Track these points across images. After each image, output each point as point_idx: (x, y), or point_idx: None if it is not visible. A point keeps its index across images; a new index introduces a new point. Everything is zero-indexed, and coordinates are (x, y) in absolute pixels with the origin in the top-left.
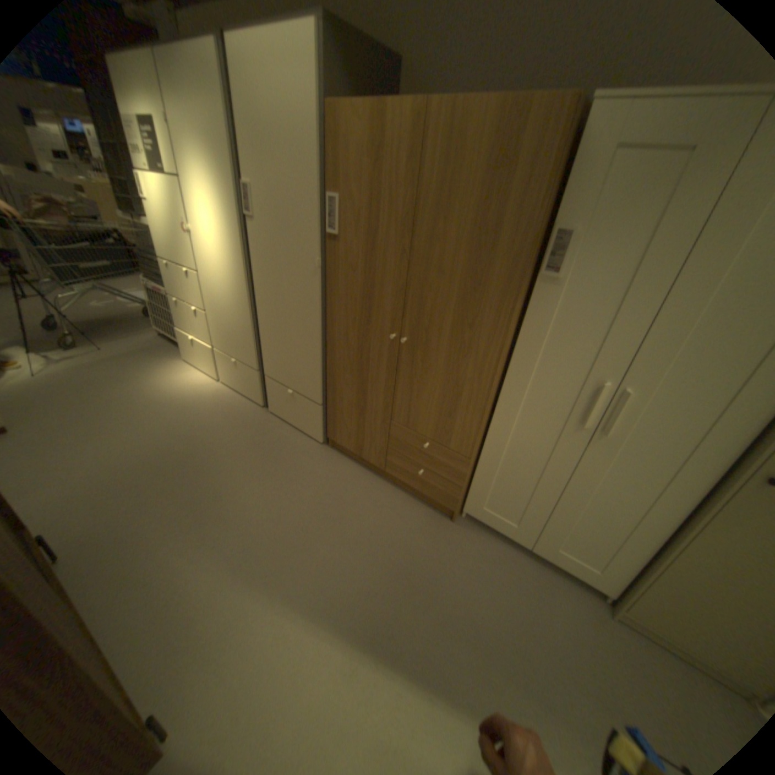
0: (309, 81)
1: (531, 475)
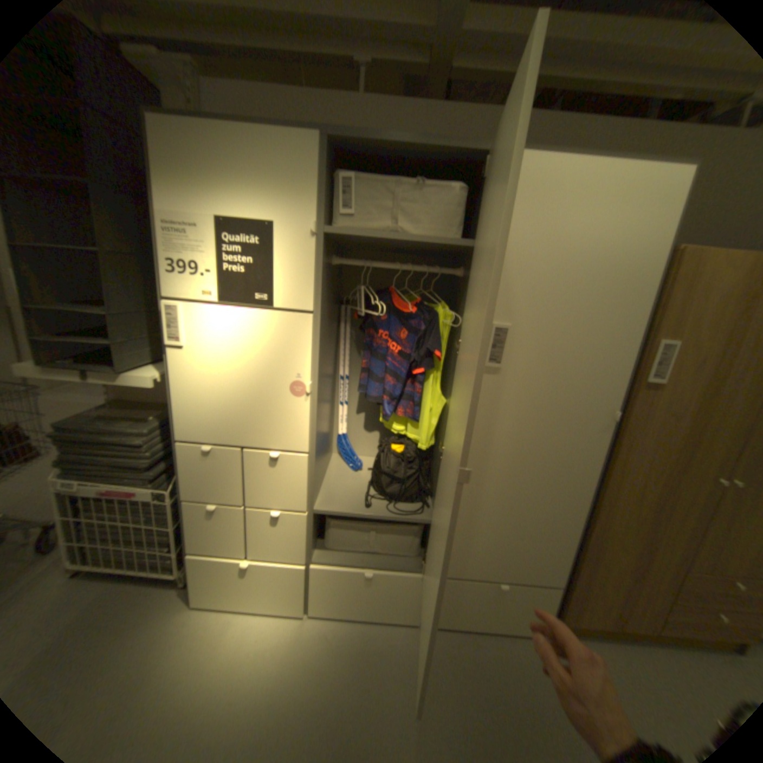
0: (666, 222)
1: None
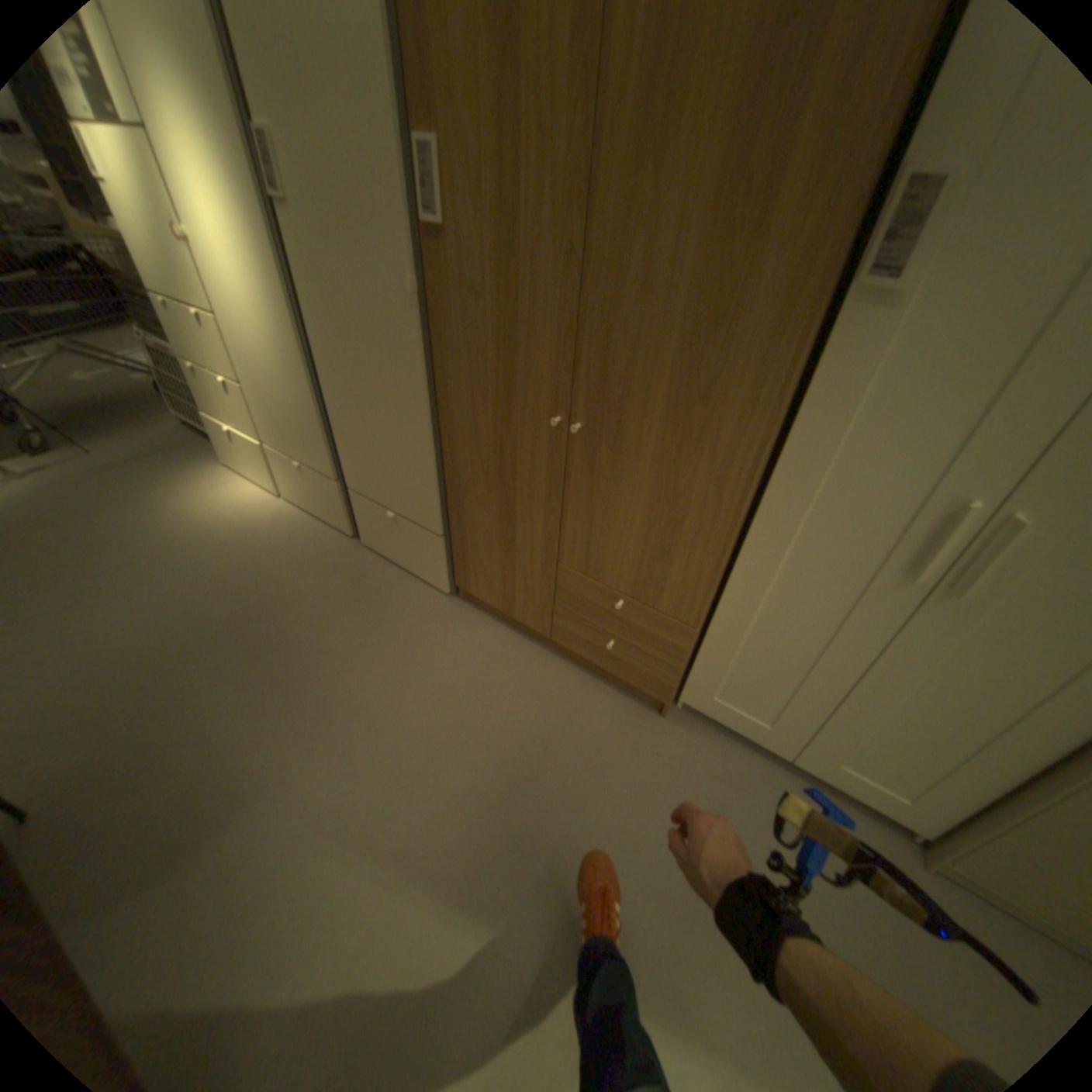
0: None
1: (800, 653)
